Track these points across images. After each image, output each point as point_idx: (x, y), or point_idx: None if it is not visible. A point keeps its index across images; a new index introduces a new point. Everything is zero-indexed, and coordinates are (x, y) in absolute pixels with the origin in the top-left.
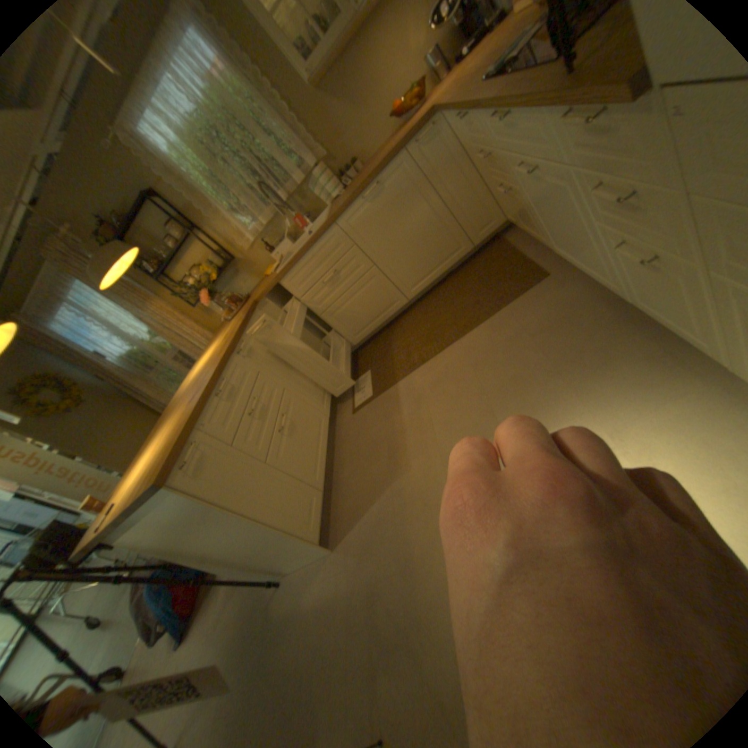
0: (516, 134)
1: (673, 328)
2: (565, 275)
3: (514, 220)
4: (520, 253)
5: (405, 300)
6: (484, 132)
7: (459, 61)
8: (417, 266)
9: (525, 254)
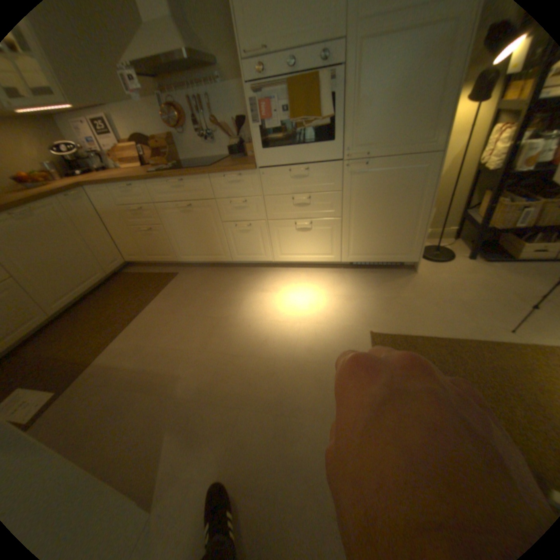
0: (179, 191)
1: (251, 261)
2: (188, 271)
3: (124, 266)
4: (147, 273)
5: (45, 316)
6: (142, 196)
7: (70, 177)
8: (60, 284)
9: (152, 273)
